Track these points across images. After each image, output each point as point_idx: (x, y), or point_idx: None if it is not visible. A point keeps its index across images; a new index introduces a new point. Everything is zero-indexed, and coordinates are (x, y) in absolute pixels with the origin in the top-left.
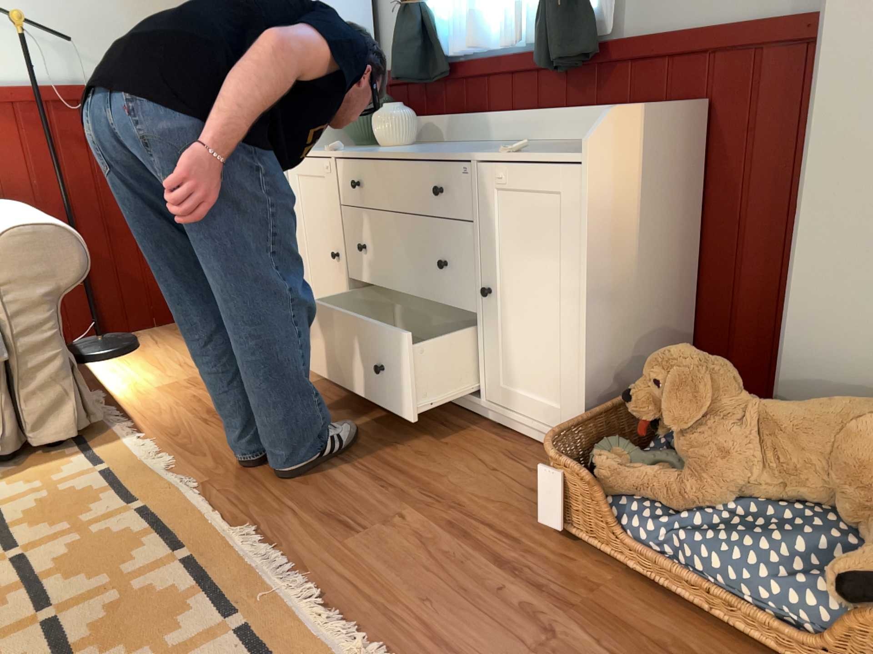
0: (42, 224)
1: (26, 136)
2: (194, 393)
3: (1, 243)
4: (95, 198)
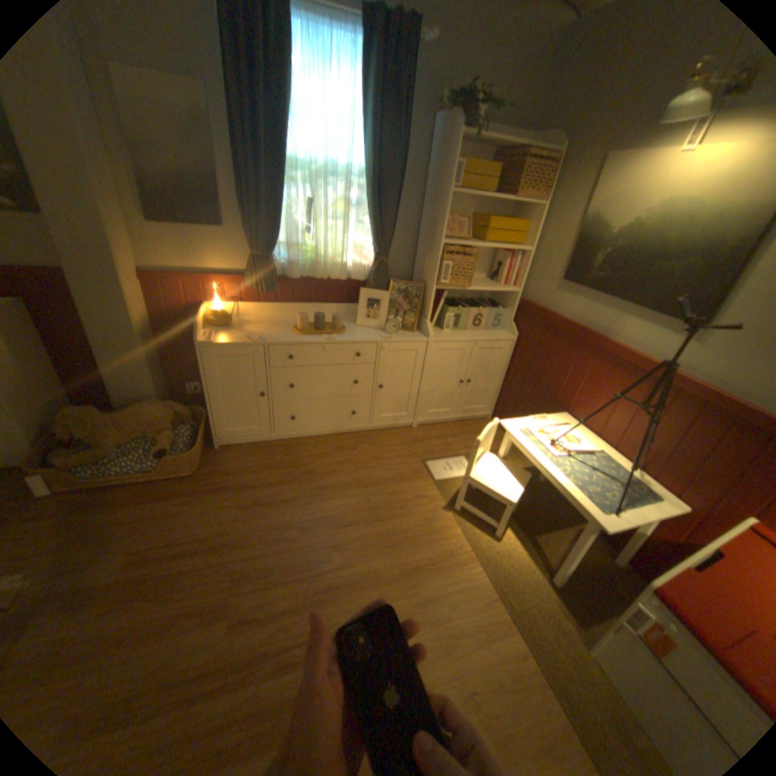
0: None
1: None
2: None
3: None
4: None
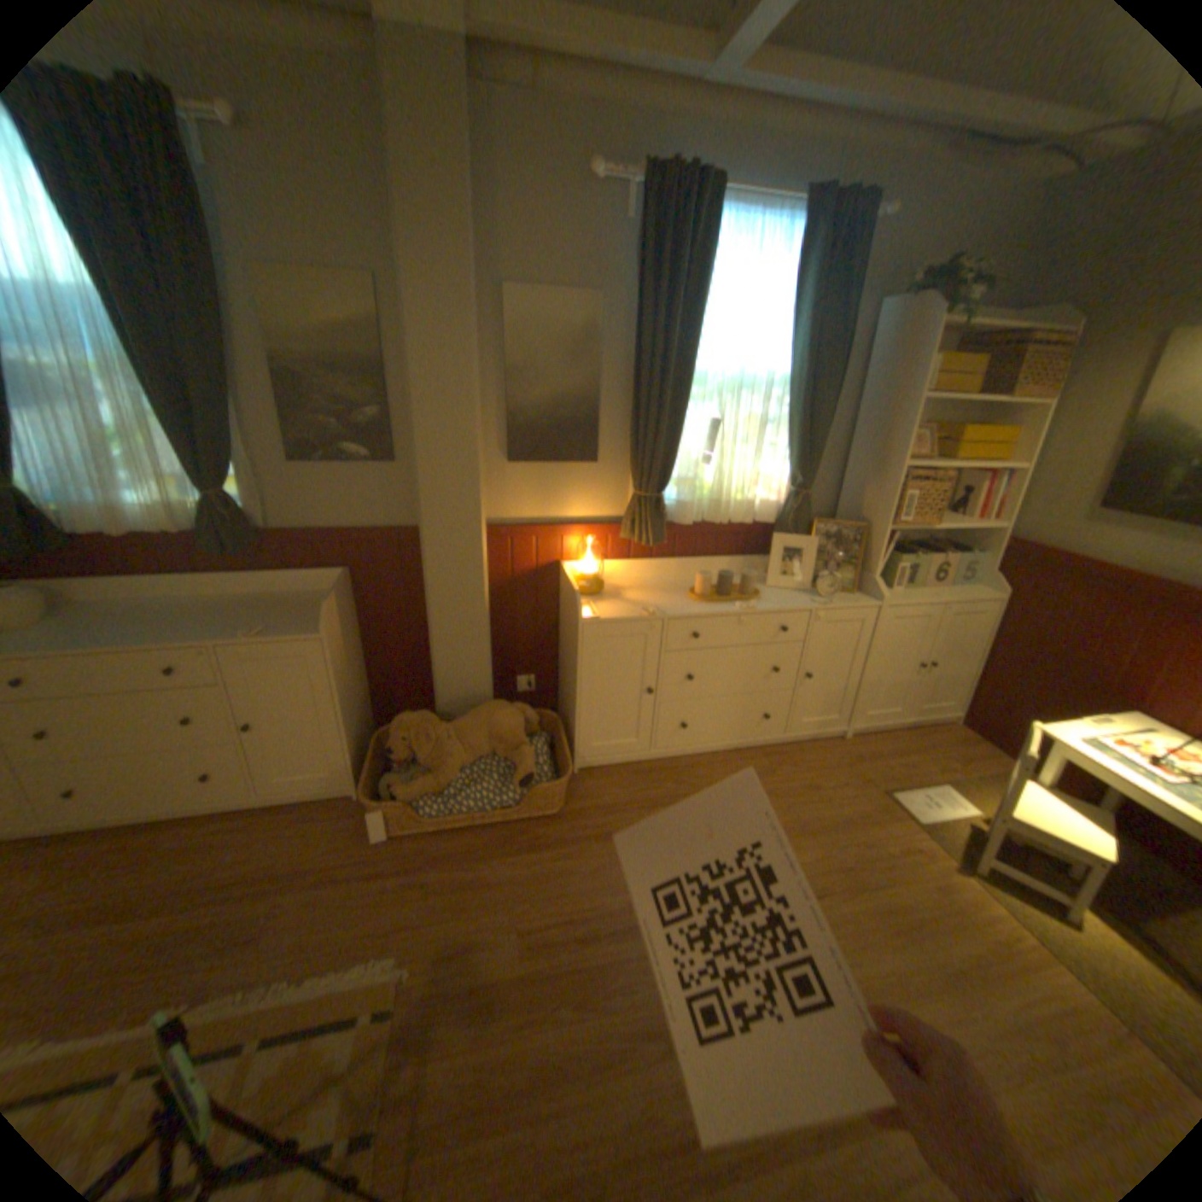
0: None
1: None
2: None
3: None
4: None
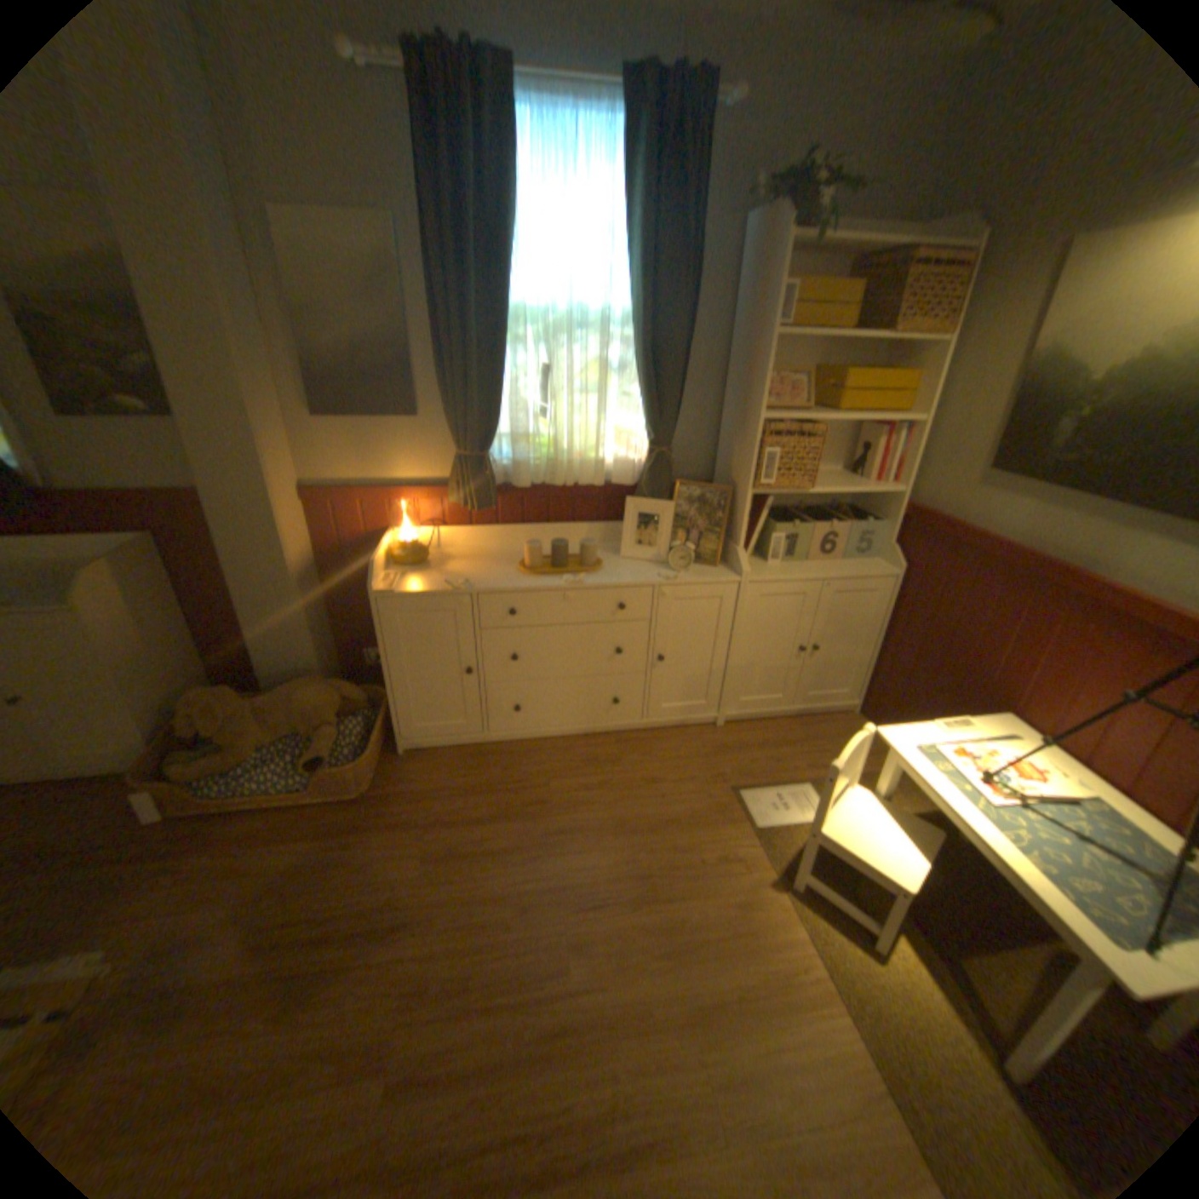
0: None
1: None
2: None
3: None
4: None
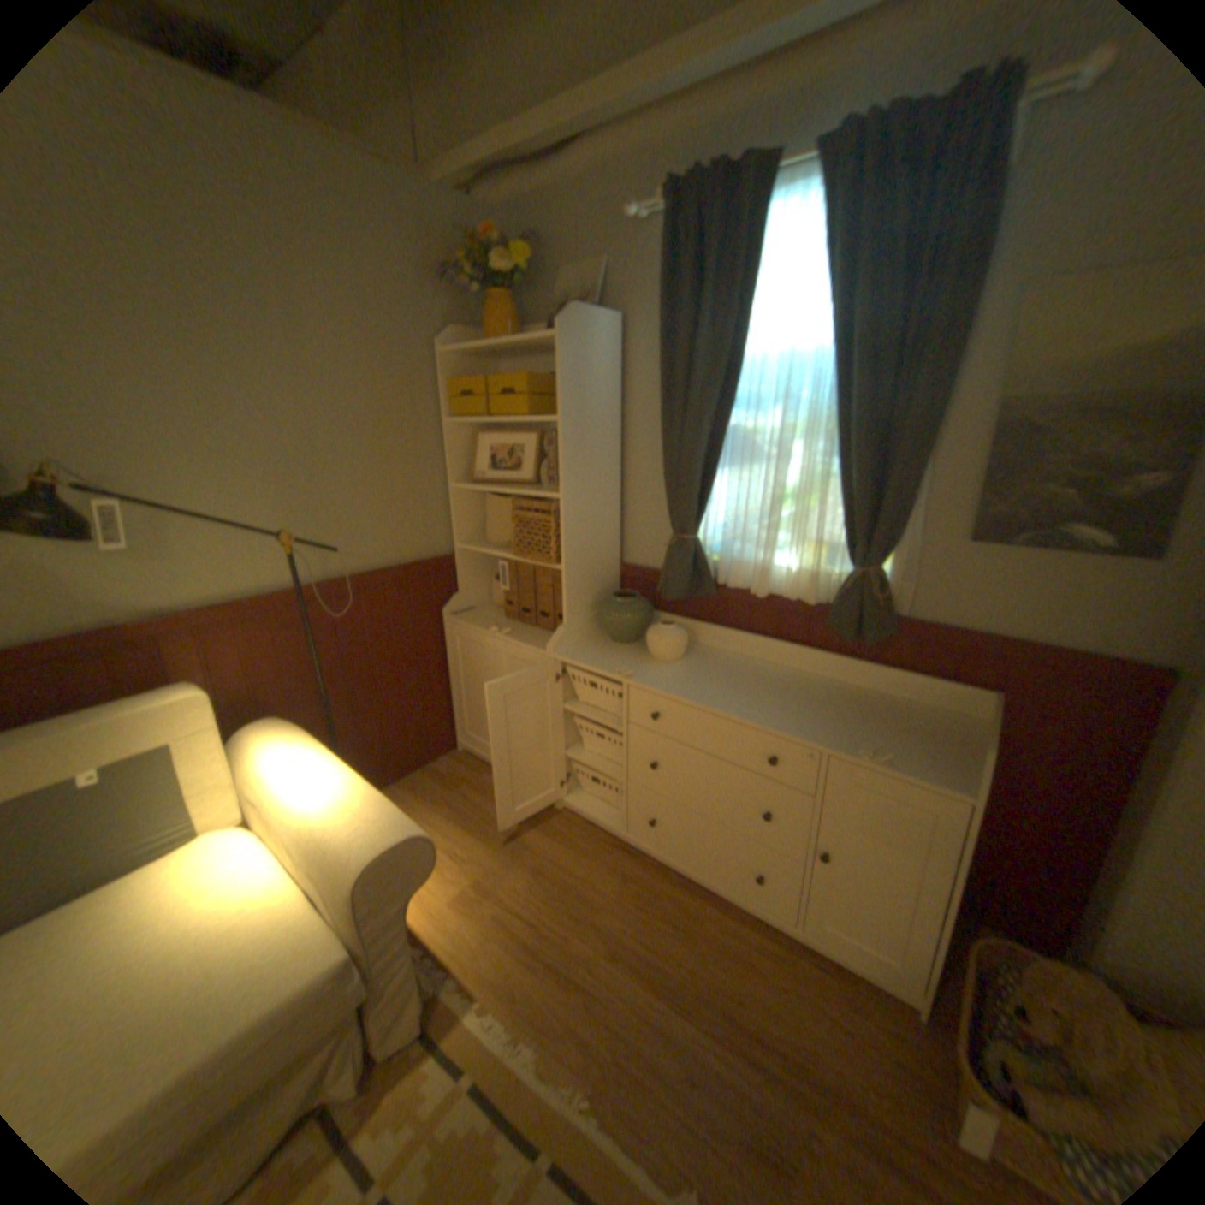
0: (396, 841)
1: (277, 637)
2: (491, 912)
3: (359, 880)
4: (341, 682)
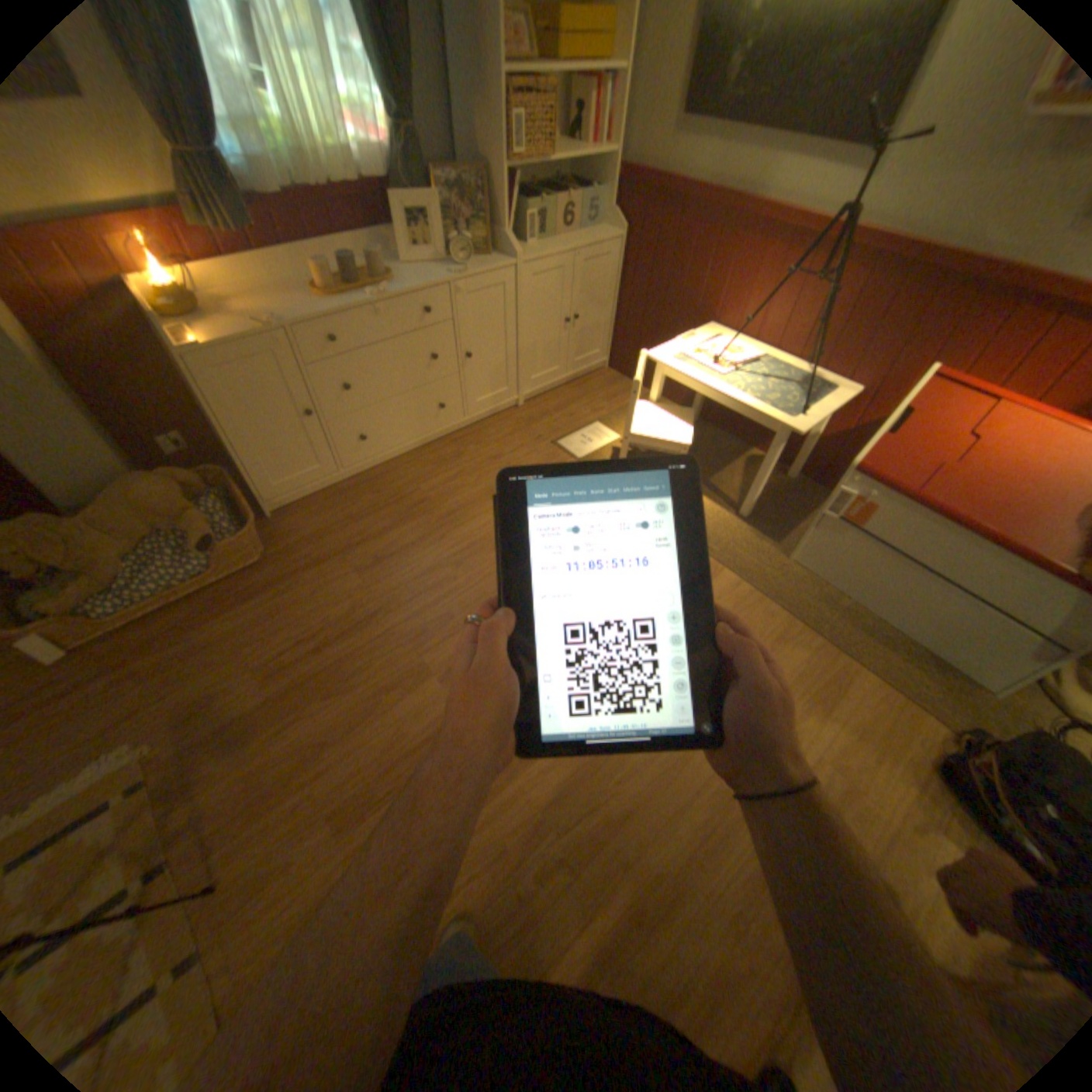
0: None
1: None
2: None
3: None
4: None
